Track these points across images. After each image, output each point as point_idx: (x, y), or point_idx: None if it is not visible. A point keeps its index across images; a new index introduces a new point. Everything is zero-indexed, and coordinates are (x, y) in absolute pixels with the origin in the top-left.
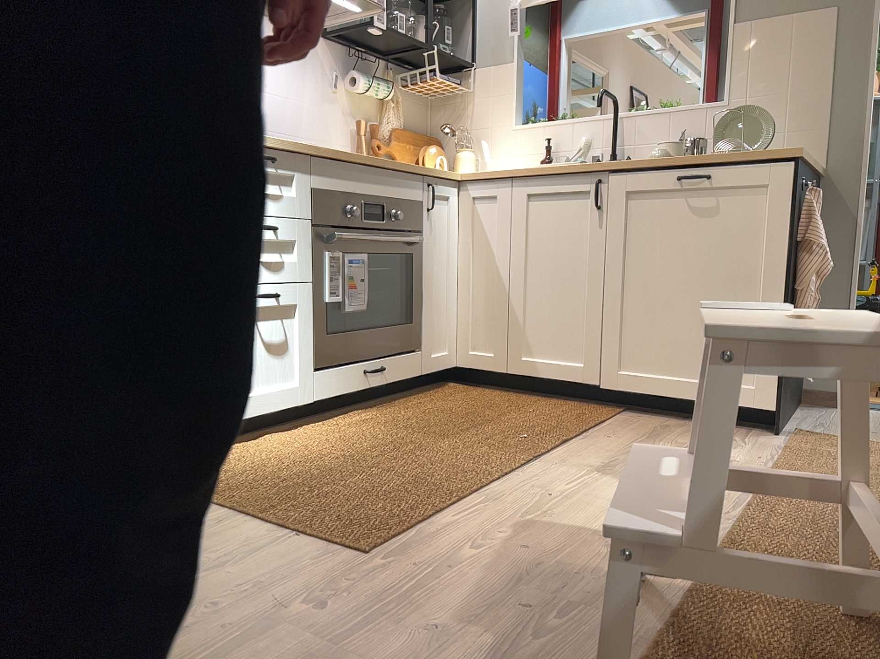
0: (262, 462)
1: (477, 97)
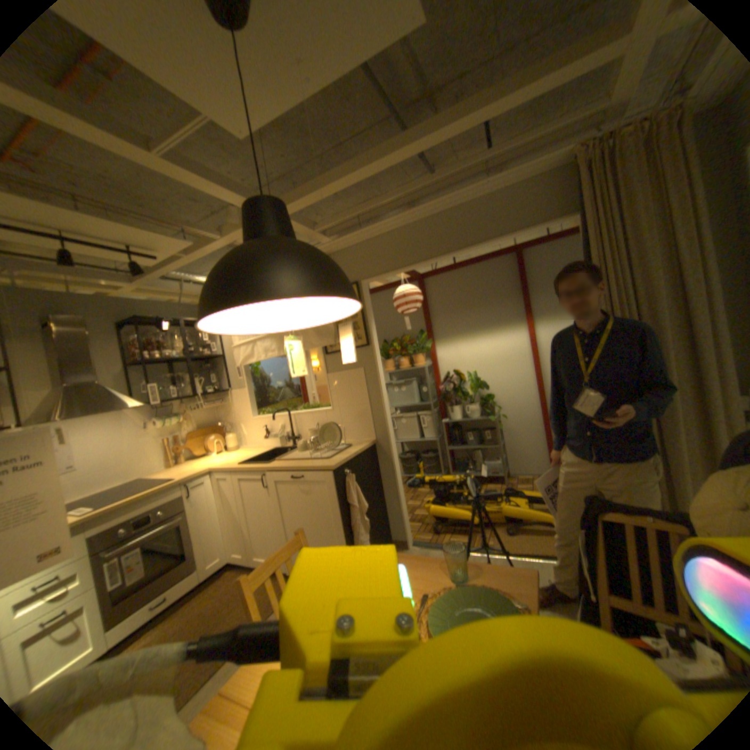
0: None
1: (235, 401)
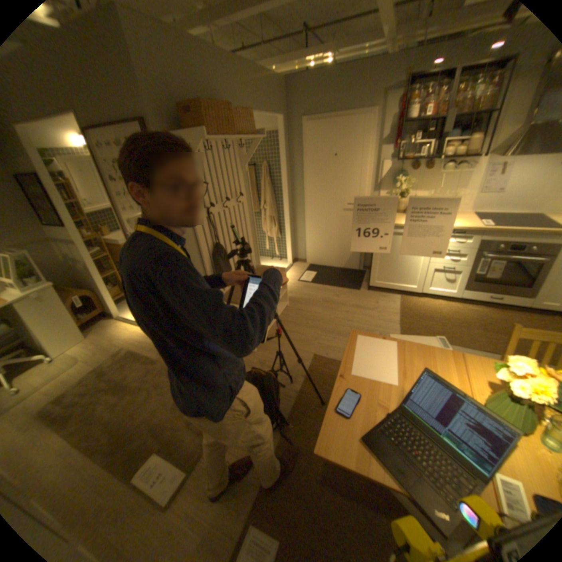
0: (423, 307)
1: None
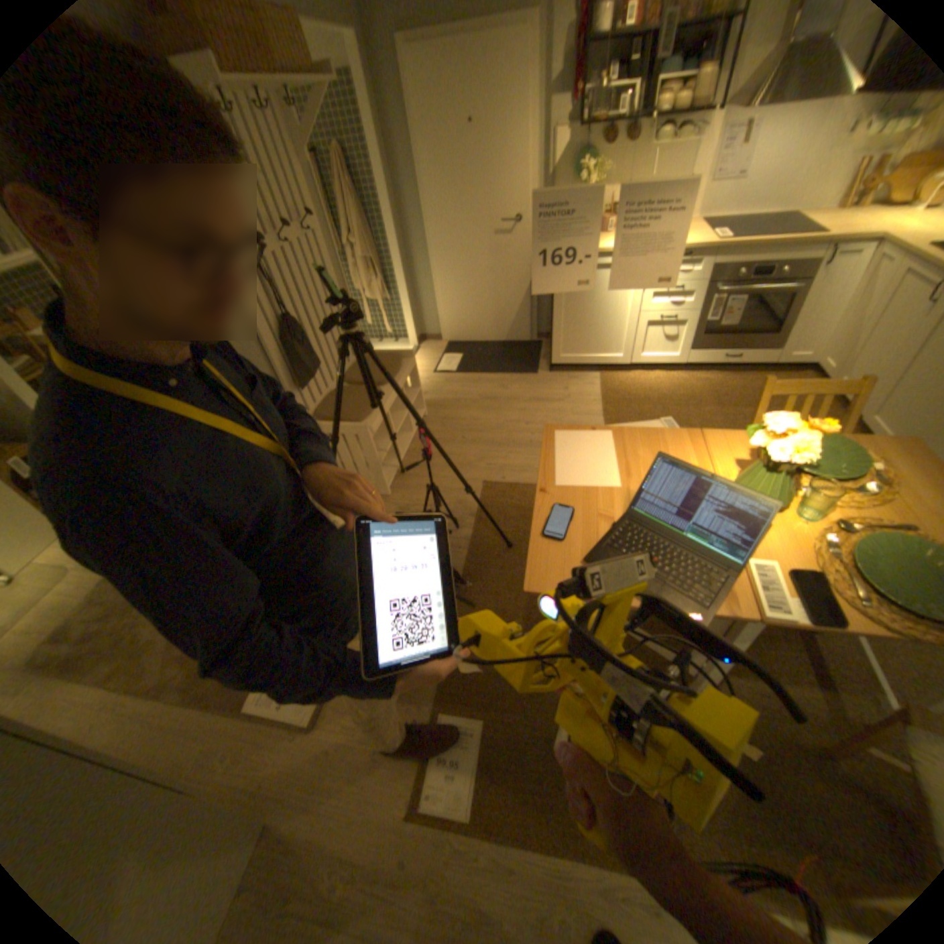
0: (634, 385)
1: None
